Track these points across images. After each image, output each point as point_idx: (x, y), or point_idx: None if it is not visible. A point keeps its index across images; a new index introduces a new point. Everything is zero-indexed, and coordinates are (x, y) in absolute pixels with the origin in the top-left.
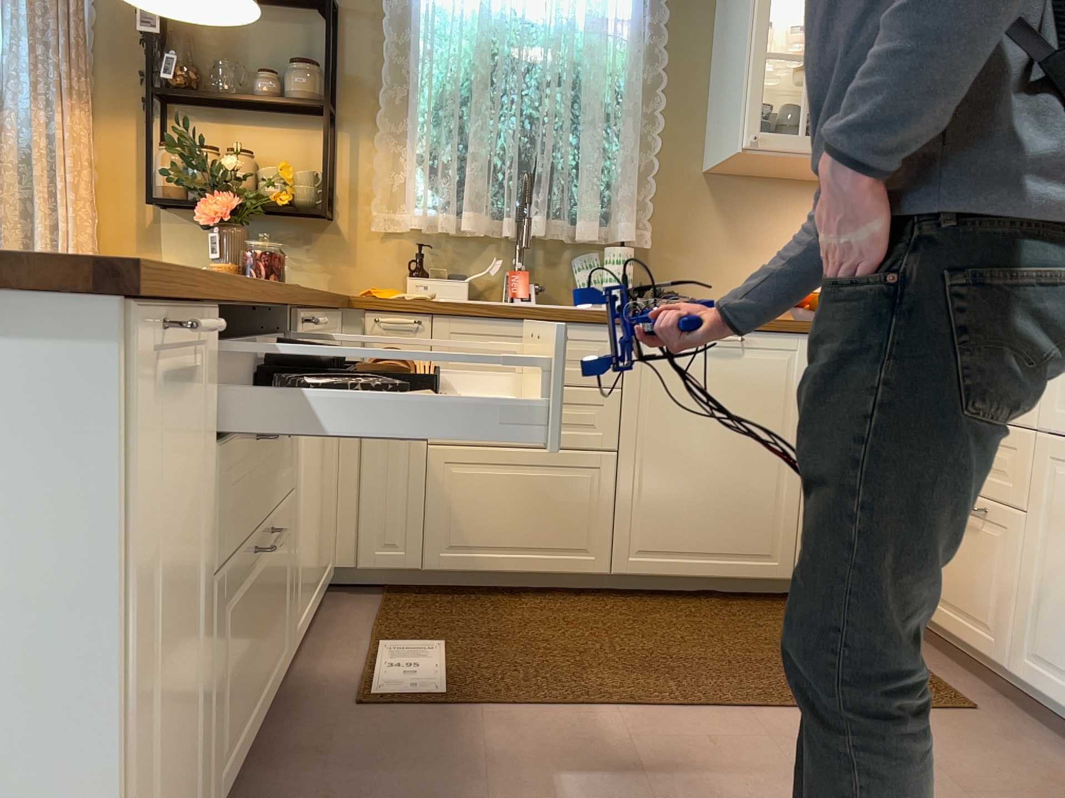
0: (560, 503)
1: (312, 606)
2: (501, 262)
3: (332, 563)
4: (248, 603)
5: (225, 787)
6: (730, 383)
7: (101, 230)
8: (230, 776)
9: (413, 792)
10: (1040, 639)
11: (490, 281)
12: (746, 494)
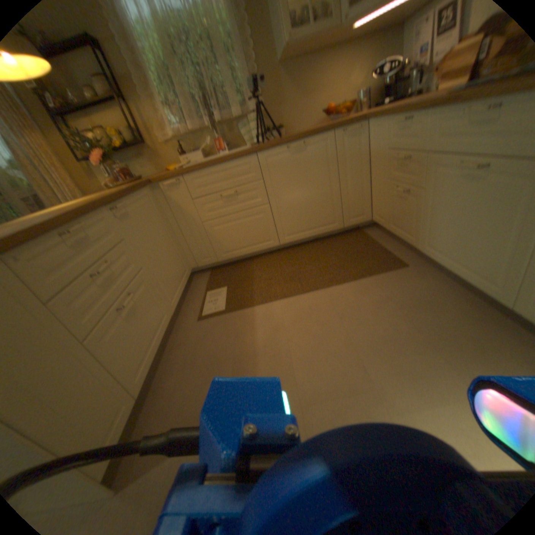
0: (253, 227)
1: (179, 289)
2: (208, 137)
3: (188, 268)
4: (126, 320)
5: (145, 374)
6: (302, 162)
7: (69, 176)
8: (147, 369)
9: (211, 351)
10: (430, 237)
11: (208, 145)
12: (319, 202)
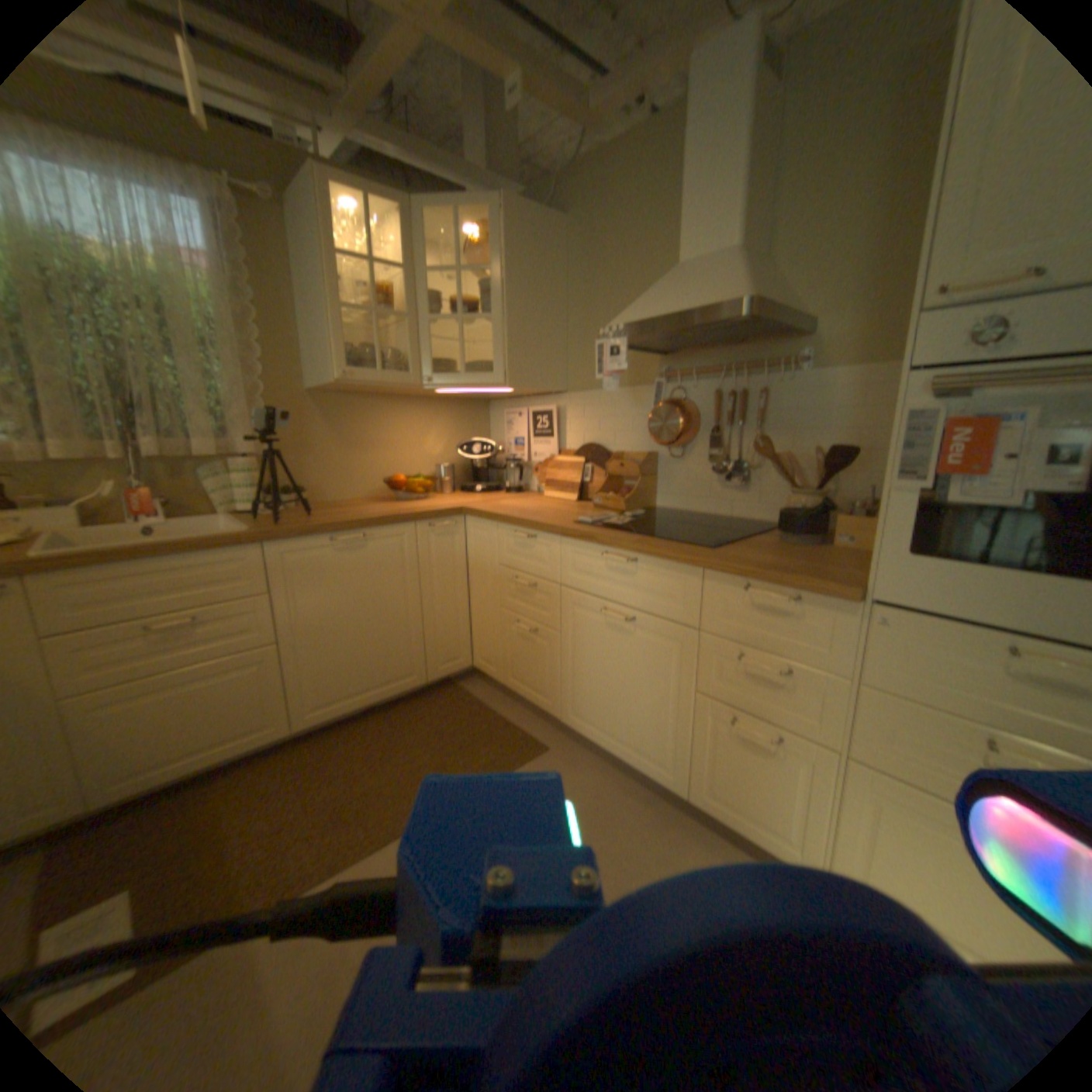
0: (227, 703)
1: None
2: (108, 487)
3: None
4: None
5: None
6: (358, 570)
7: None
8: None
9: None
10: (573, 704)
11: (100, 502)
12: (384, 642)
